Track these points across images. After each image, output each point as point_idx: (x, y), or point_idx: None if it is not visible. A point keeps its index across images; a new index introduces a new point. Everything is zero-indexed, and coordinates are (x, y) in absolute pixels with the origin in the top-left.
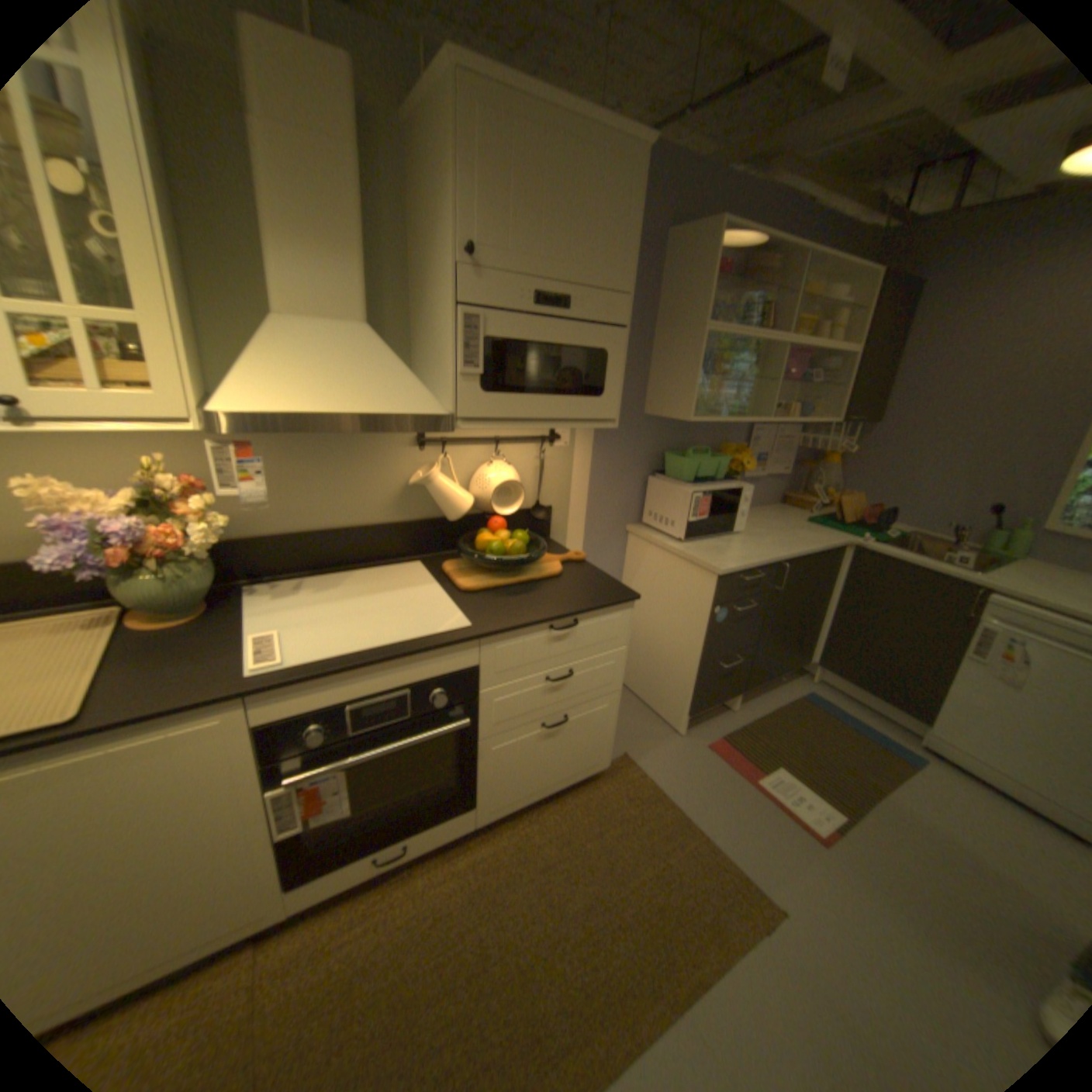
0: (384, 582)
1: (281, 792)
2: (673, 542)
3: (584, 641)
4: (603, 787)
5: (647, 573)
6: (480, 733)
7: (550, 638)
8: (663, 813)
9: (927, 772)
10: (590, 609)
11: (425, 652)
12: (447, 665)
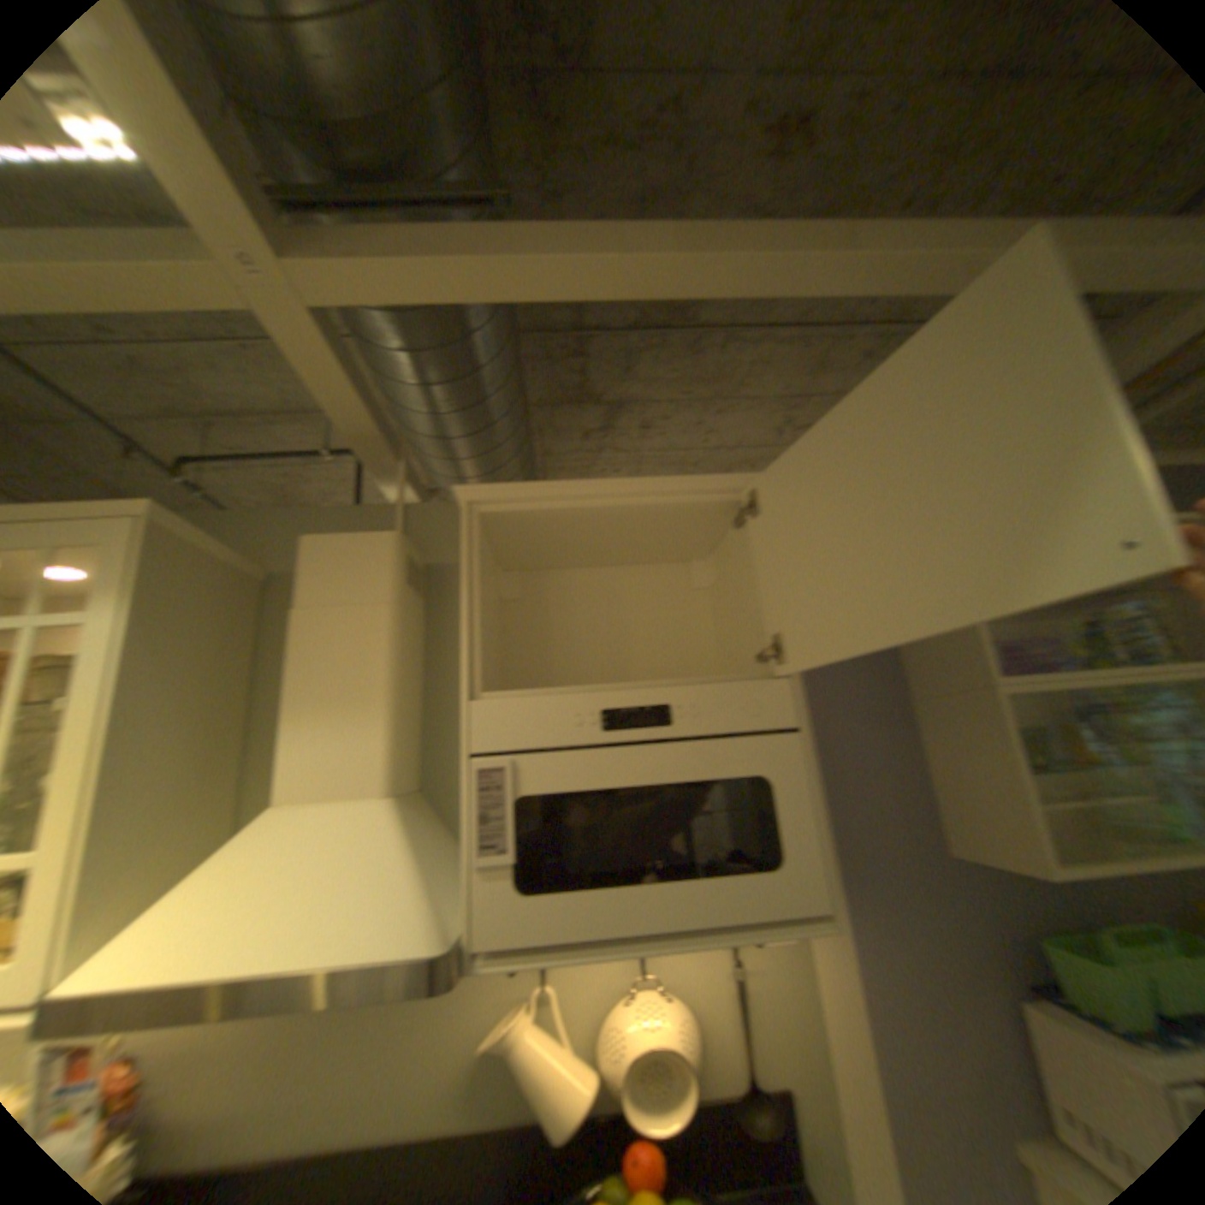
0: None
1: None
2: None
3: None
4: None
5: None
6: None
7: None
8: None
9: None
10: None
11: None
12: None
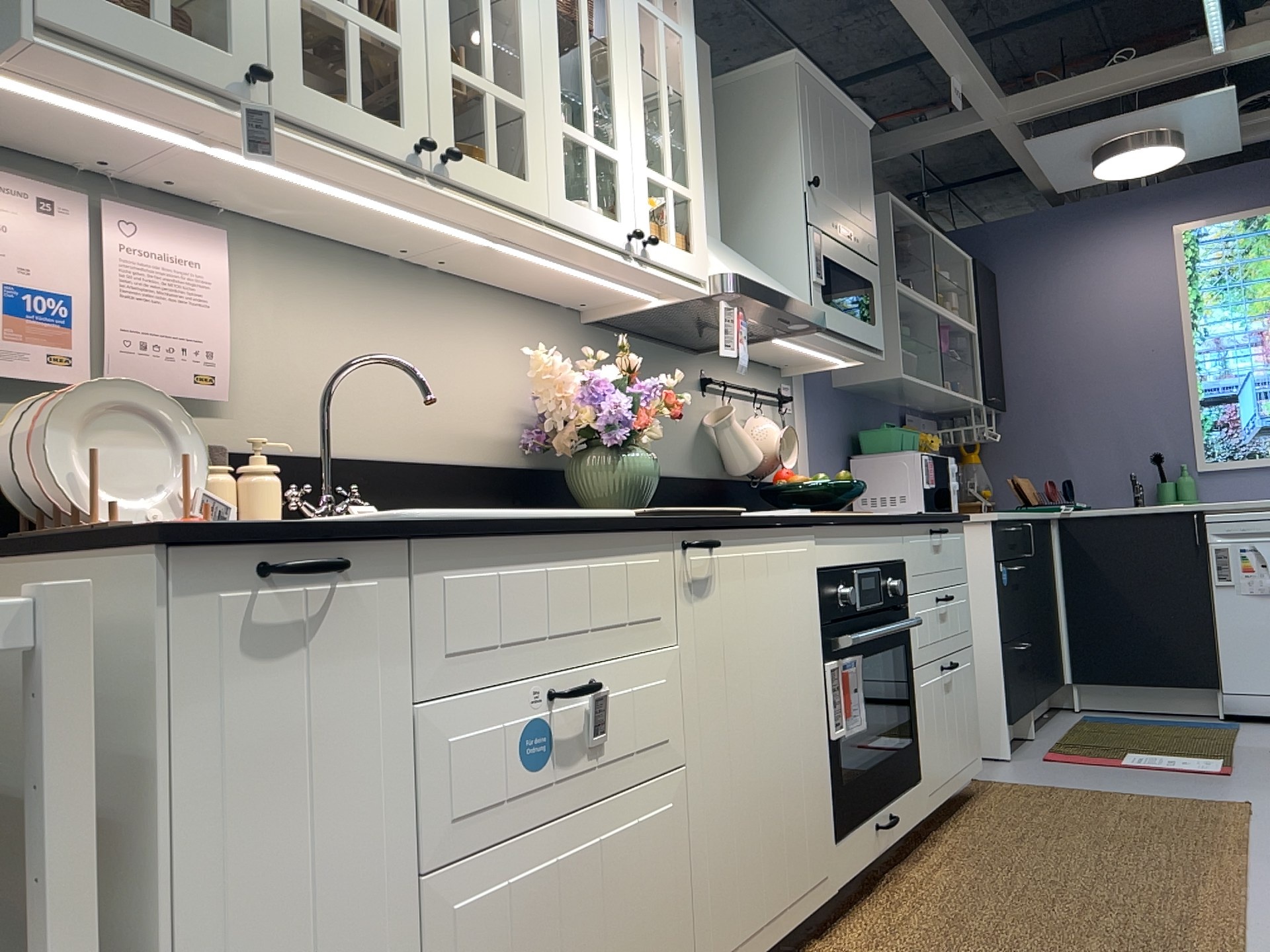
0: None
1: (834, 667)
2: None
3: (949, 560)
4: (988, 795)
5: None
6: (913, 657)
7: (933, 545)
8: (1068, 792)
9: (1242, 726)
10: (951, 517)
11: (886, 522)
12: (892, 549)
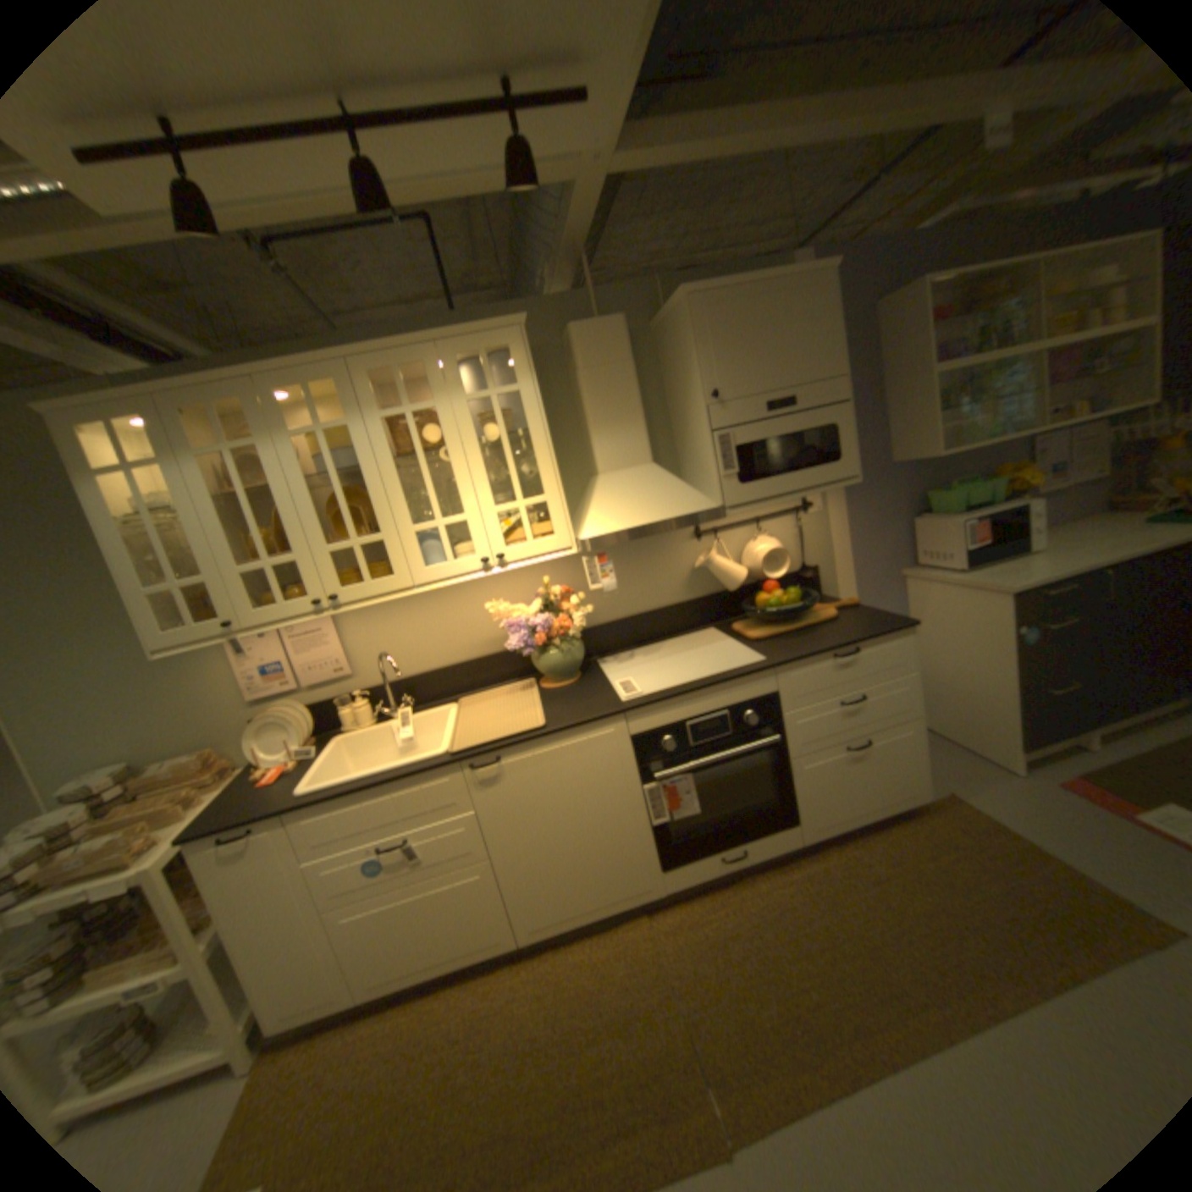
0: (689, 646)
1: (653, 788)
2: (957, 576)
3: (871, 669)
4: (931, 823)
5: (936, 612)
6: (791, 754)
7: (837, 667)
8: (1006, 845)
9: None
10: (870, 638)
11: (735, 681)
12: (753, 692)
